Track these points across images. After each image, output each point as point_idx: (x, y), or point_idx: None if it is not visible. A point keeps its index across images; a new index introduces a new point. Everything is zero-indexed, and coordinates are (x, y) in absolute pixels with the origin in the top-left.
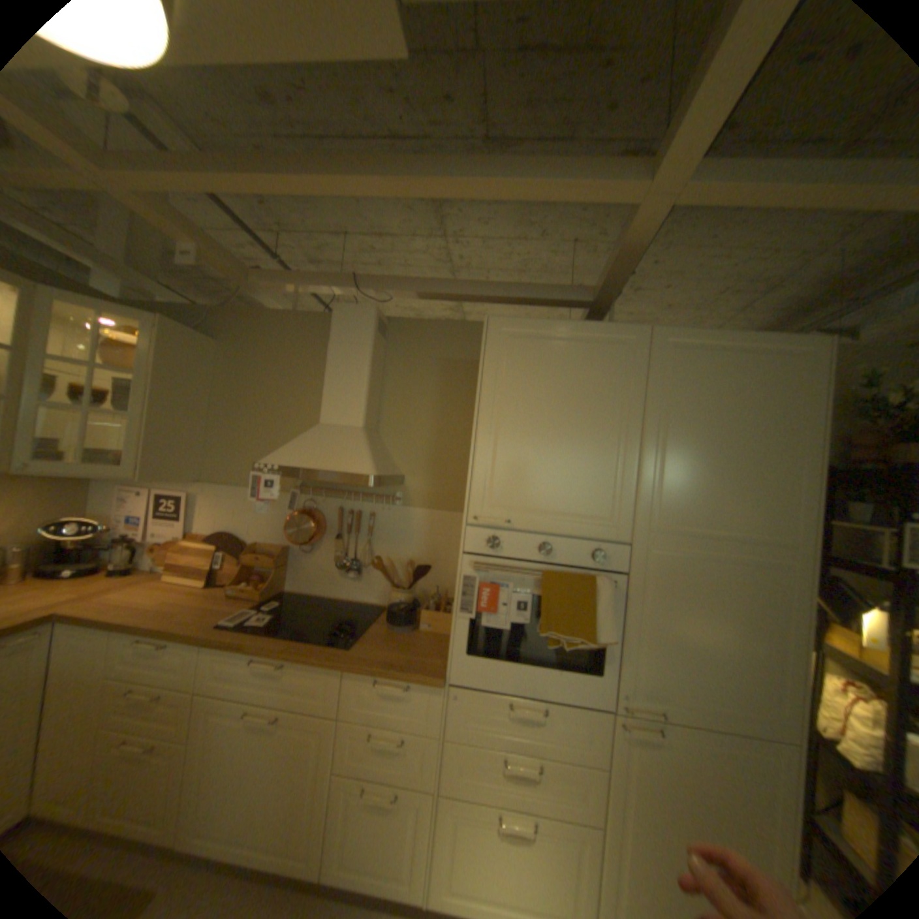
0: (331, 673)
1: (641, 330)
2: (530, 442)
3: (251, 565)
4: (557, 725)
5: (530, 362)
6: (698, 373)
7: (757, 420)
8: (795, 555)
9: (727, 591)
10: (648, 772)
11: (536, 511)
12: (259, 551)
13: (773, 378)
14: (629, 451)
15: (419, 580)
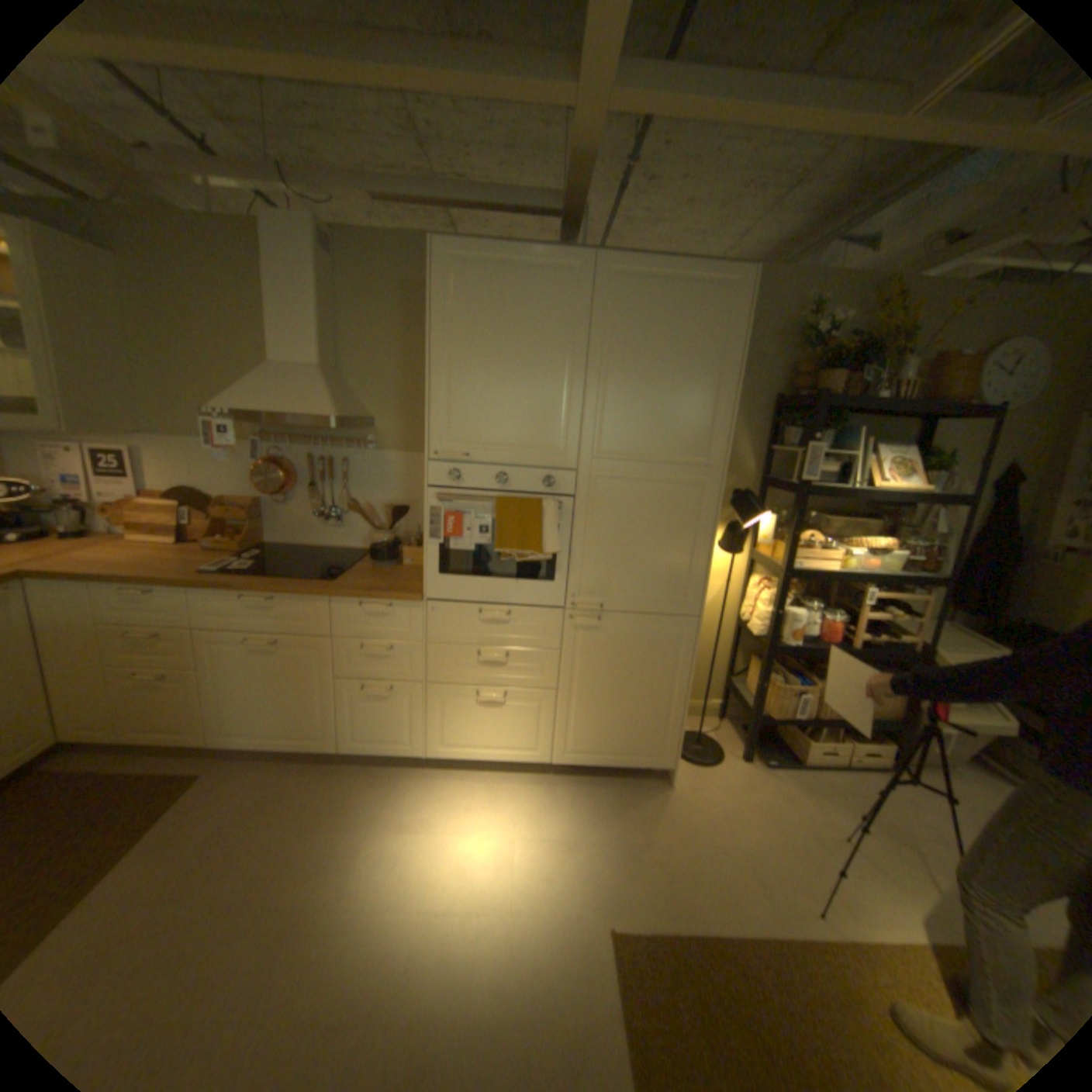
0: (320, 599)
1: (585, 256)
2: (483, 377)
3: (223, 518)
4: (518, 621)
5: (478, 291)
6: (637, 303)
7: (685, 351)
8: (707, 472)
9: (652, 505)
10: (588, 646)
11: (492, 444)
12: (228, 504)
13: (702, 309)
14: (574, 384)
15: (400, 520)
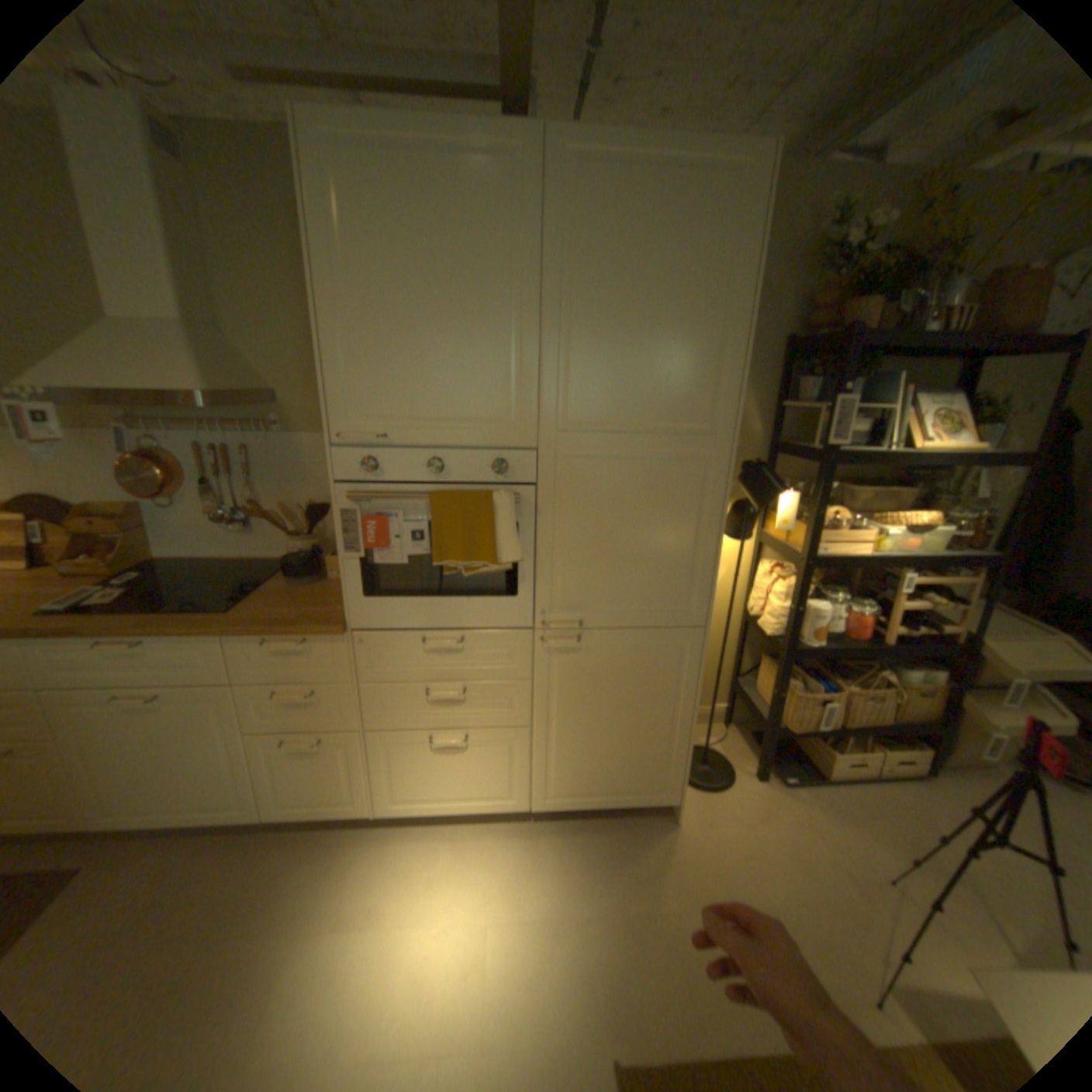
0: (207, 640)
1: (528, 130)
2: (394, 323)
3: (86, 532)
4: (475, 648)
5: (374, 191)
6: (607, 203)
7: (678, 272)
8: (711, 442)
9: (640, 490)
10: (567, 673)
11: (417, 419)
12: (97, 513)
13: (700, 208)
14: (525, 327)
15: (319, 522)
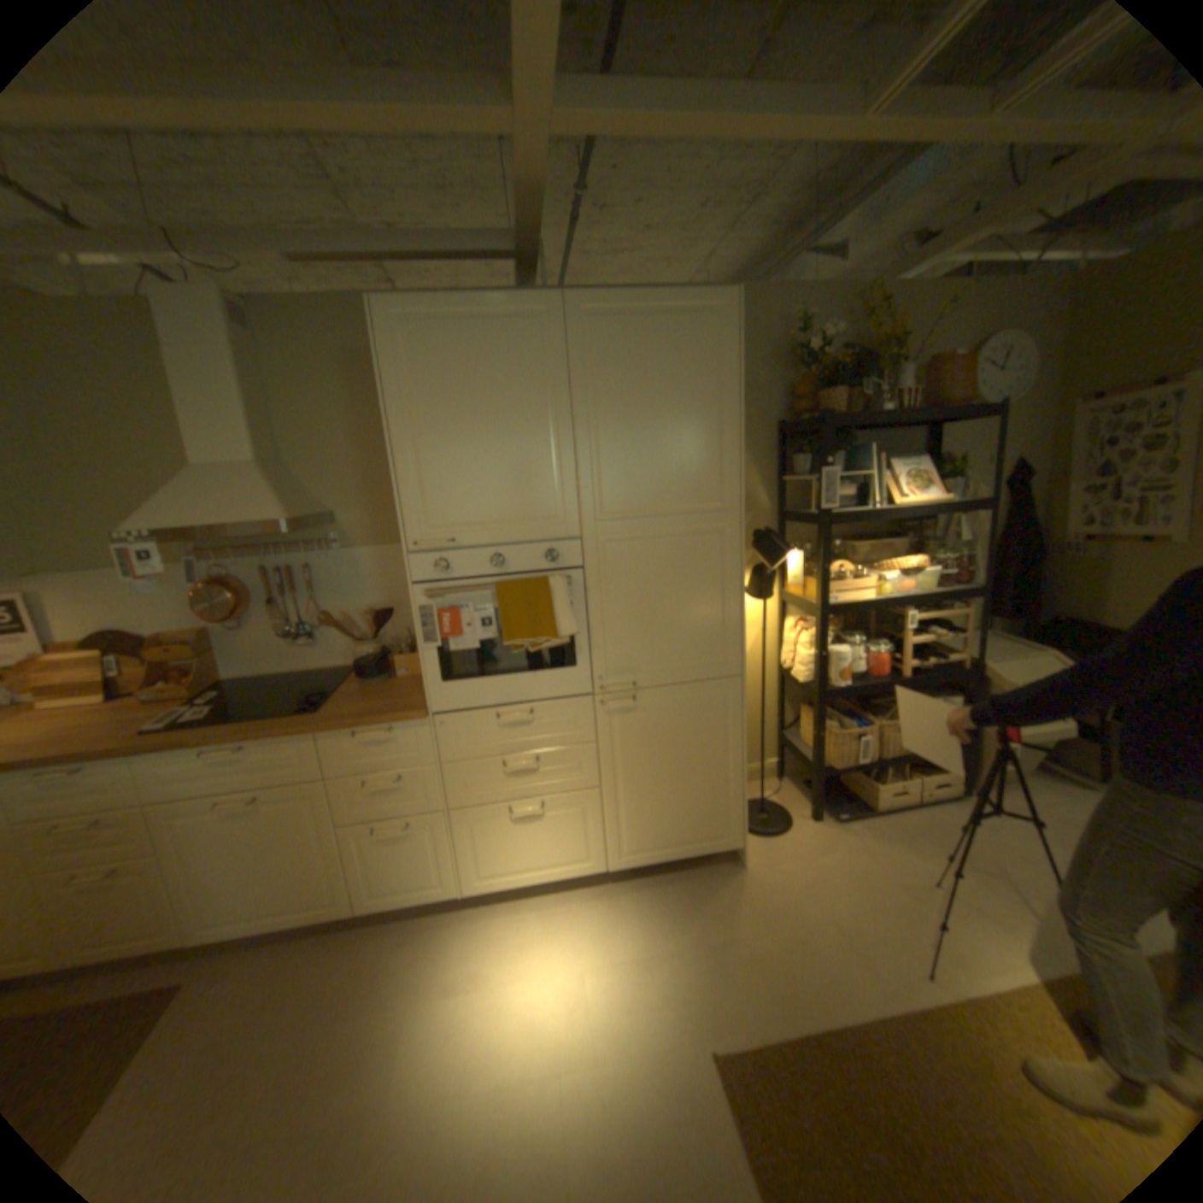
0: (302, 739)
1: (550, 299)
2: (456, 449)
3: (162, 661)
4: (543, 719)
5: (434, 352)
6: (617, 344)
7: (678, 389)
8: (723, 517)
9: (671, 563)
10: (627, 732)
11: (479, 524)
12: (167, 643)
13: (688, 341)
14: (562, 442)
15: (384, 626)
